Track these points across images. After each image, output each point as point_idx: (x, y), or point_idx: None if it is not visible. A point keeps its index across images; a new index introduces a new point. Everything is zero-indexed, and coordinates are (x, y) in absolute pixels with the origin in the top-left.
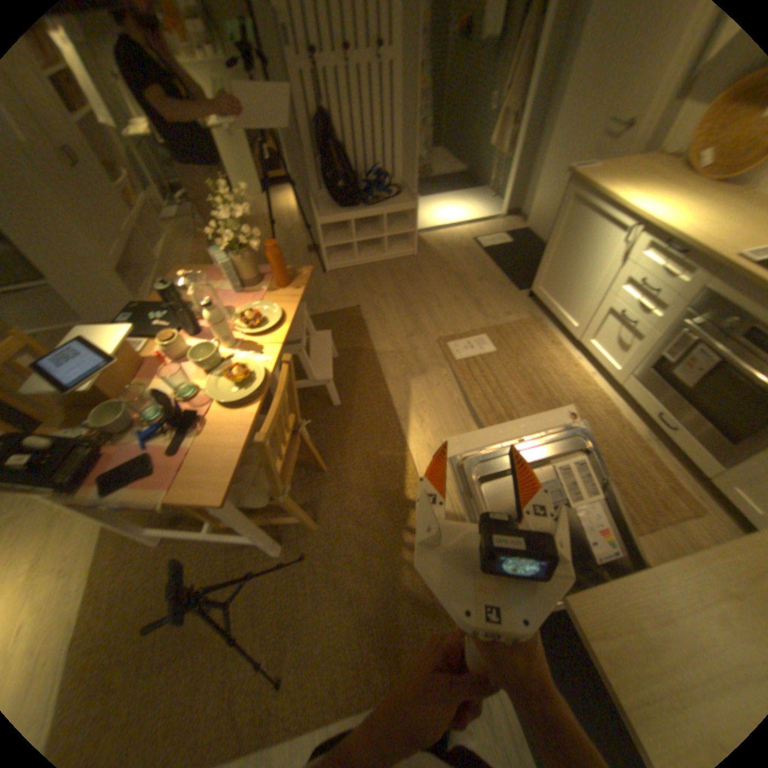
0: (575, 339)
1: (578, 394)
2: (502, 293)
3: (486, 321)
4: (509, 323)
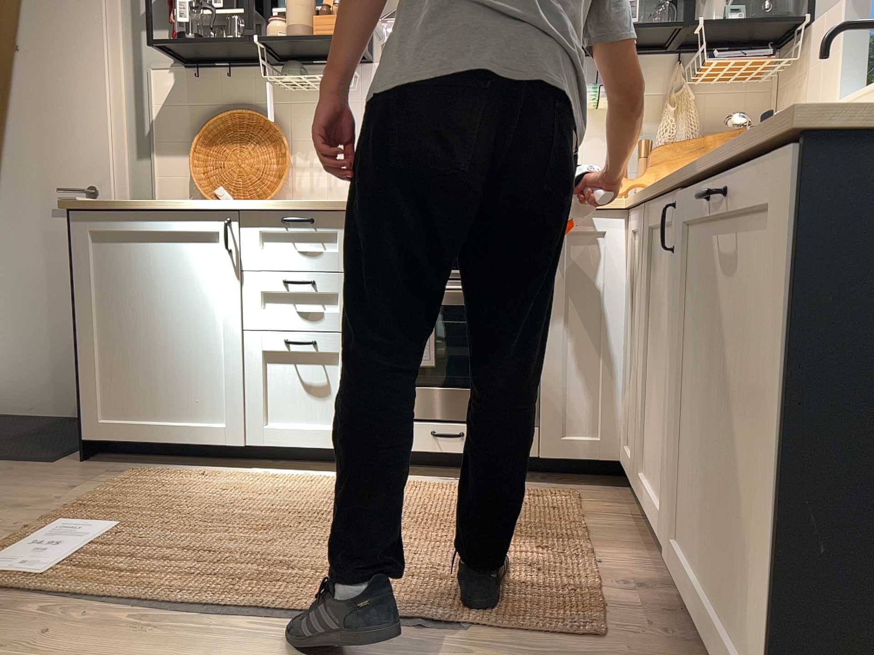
0: (229, 463)
1: (323, 495)
2: (17, 477)
3: (33, 513)
4: (91, 493)
